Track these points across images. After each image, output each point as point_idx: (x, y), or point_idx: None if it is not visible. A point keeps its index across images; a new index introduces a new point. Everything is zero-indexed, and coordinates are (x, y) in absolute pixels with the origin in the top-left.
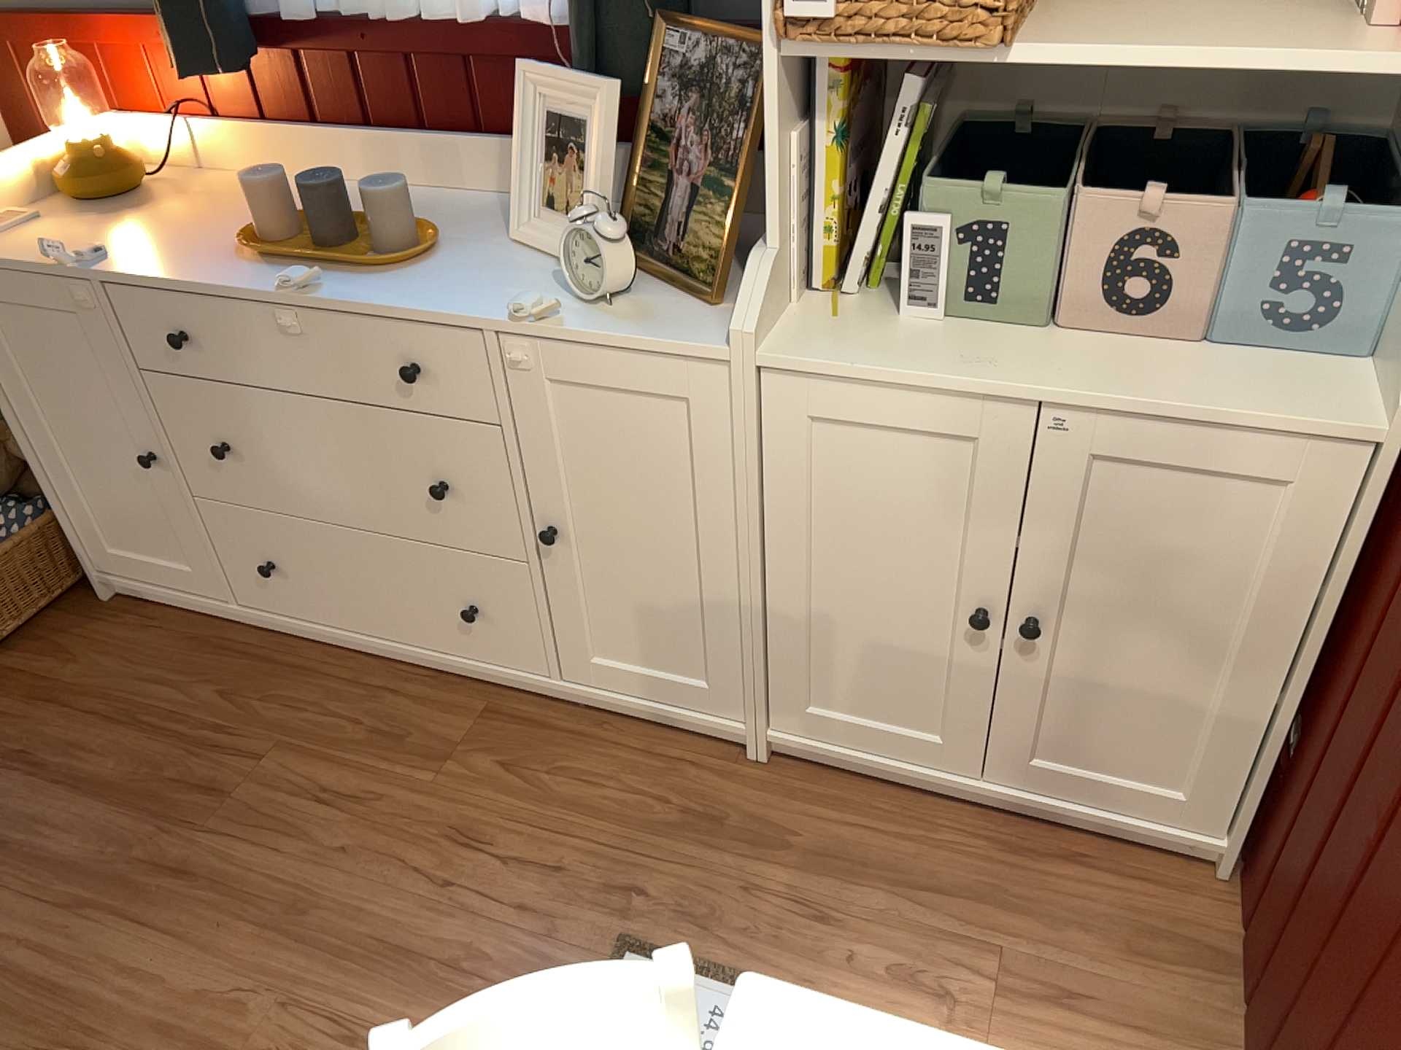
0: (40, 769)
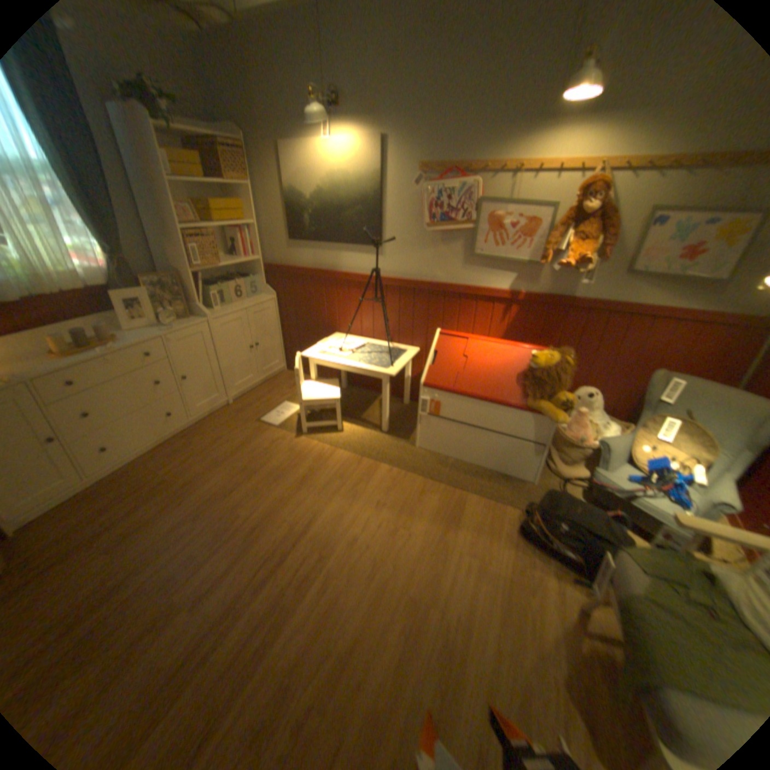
0: (106, 532)
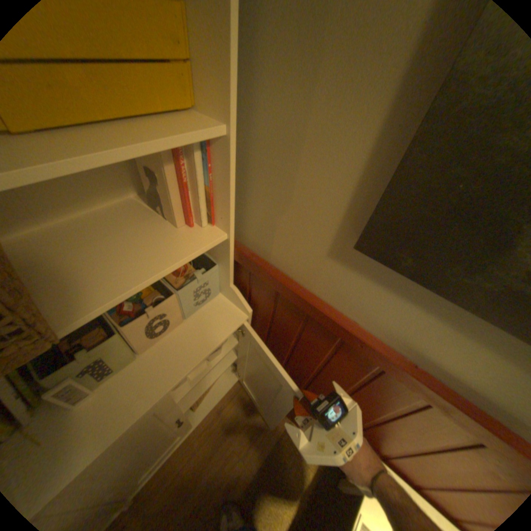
0: None
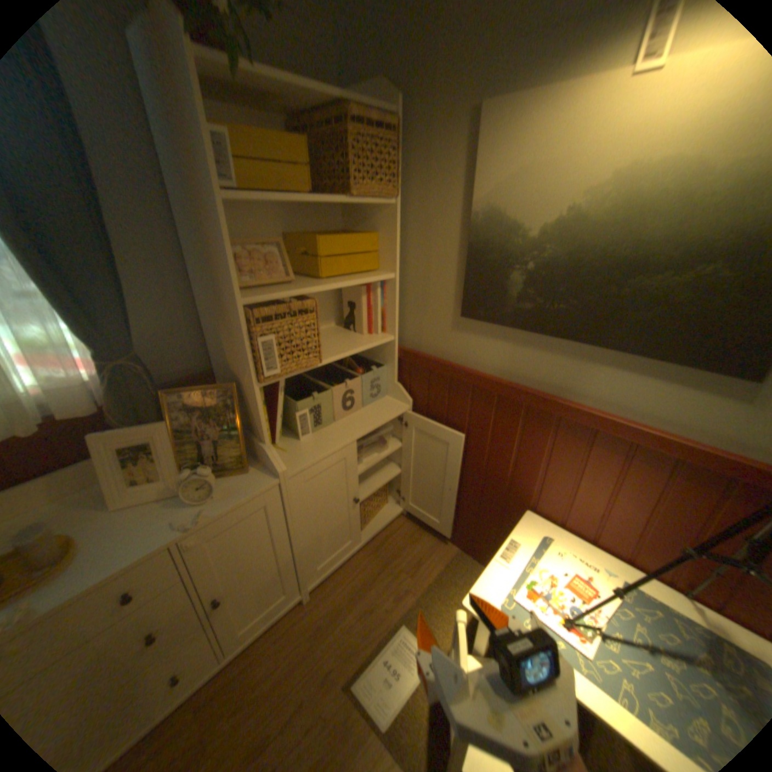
0: None
